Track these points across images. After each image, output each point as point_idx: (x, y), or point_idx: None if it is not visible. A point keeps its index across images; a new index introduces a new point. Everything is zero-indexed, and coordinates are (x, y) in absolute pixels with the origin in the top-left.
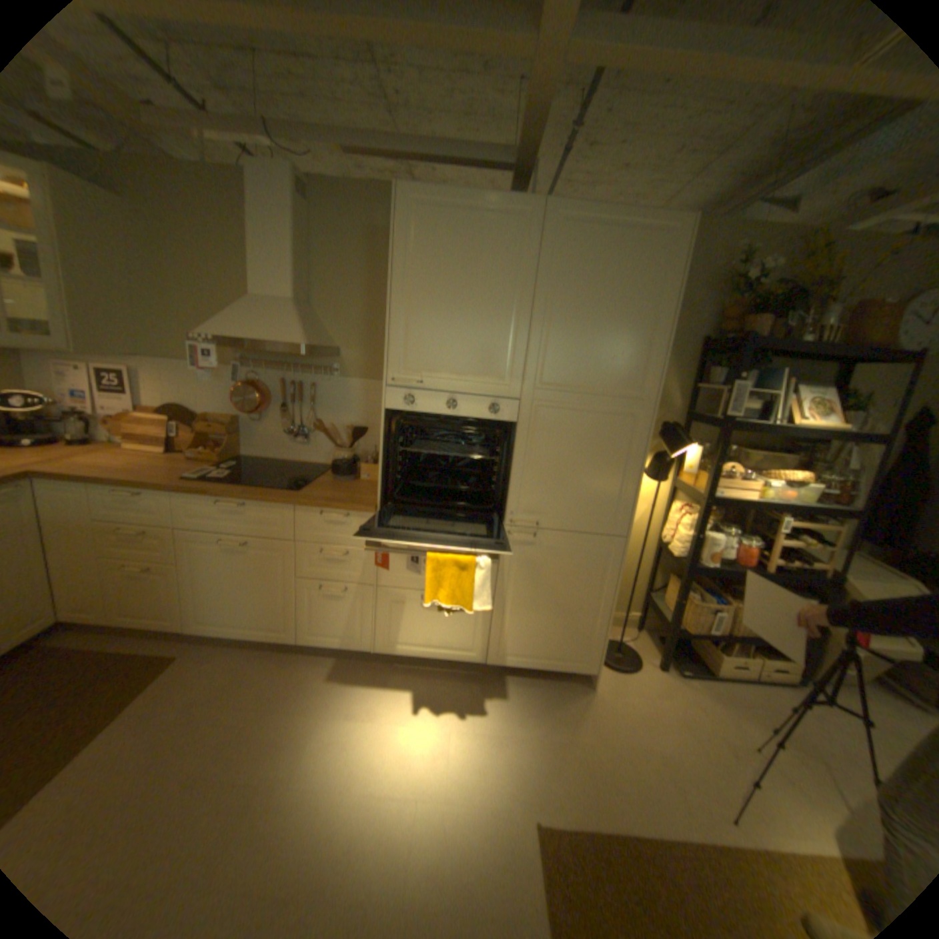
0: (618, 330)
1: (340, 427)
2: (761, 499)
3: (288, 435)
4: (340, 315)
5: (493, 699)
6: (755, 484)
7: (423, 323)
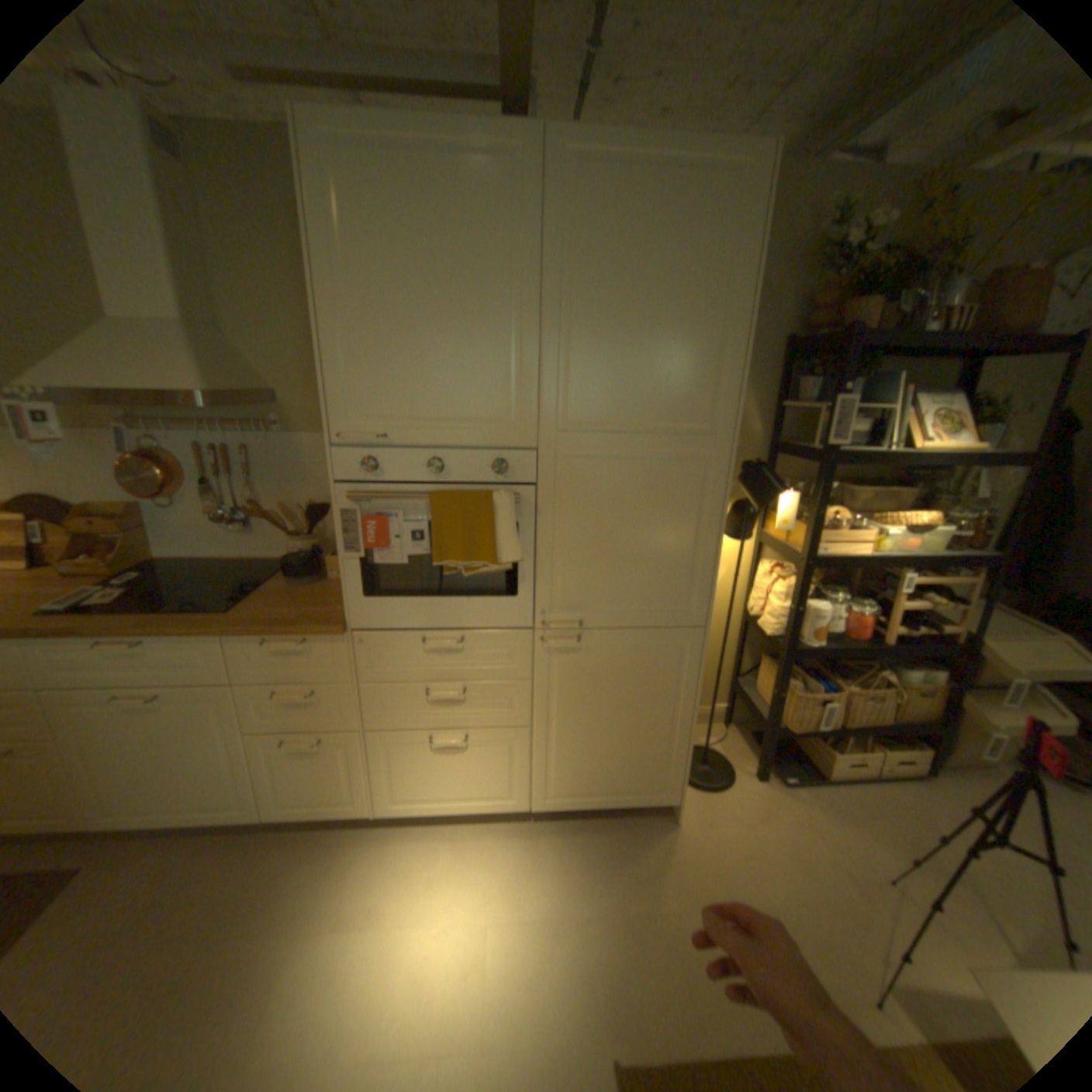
0: (672, 332)
1: (294, 504)
2: (876, 553)
3: (217, 522)
4: (268, 339)
5: (543, 861)
6: (867, 534)
7: (374, 342)
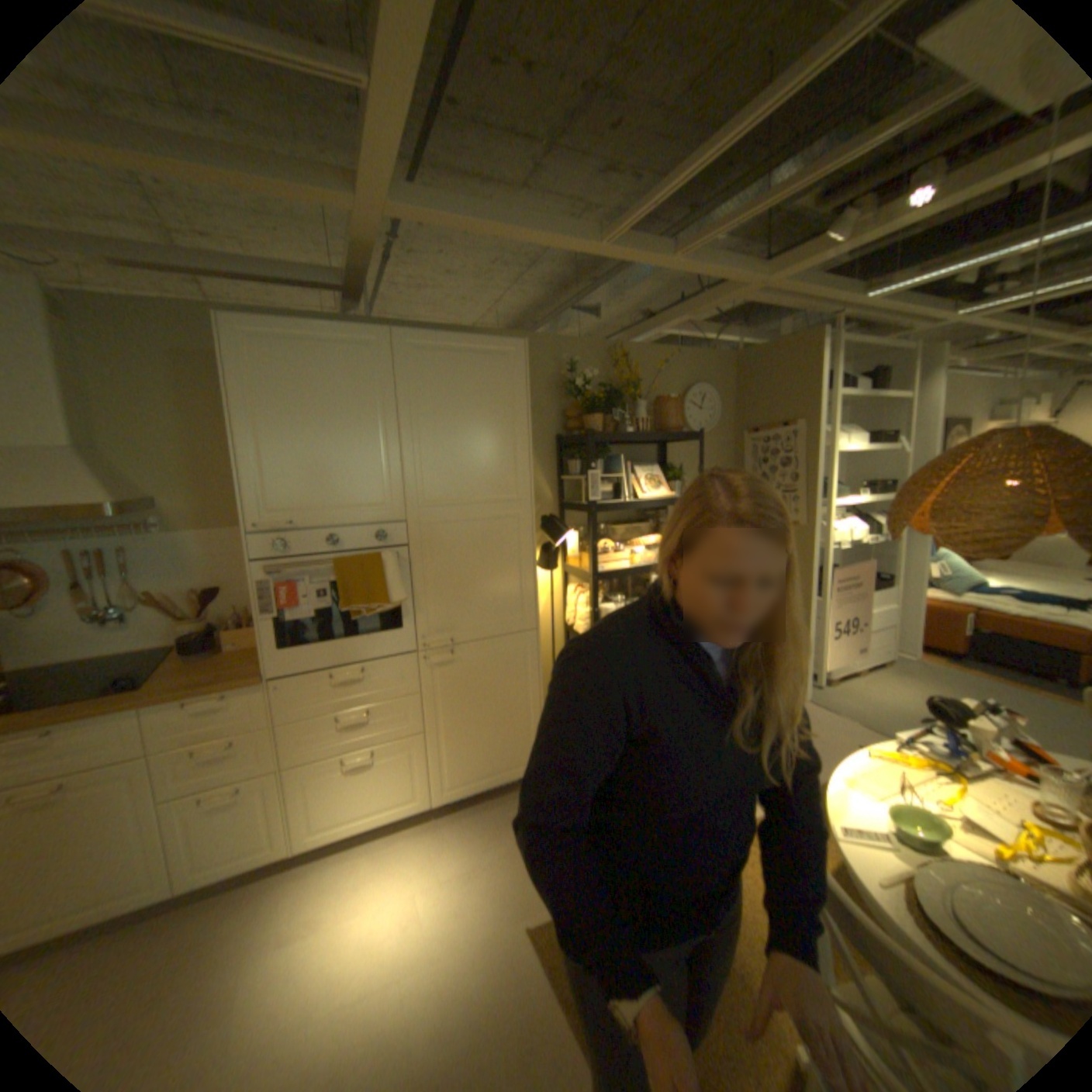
0: (484, 443)
1: (173, 595)
2: (631, 566)
3: (89, 623)
4: (146, 456)
5: (448, 842)
6: (623, 555)
7: (280, 459)
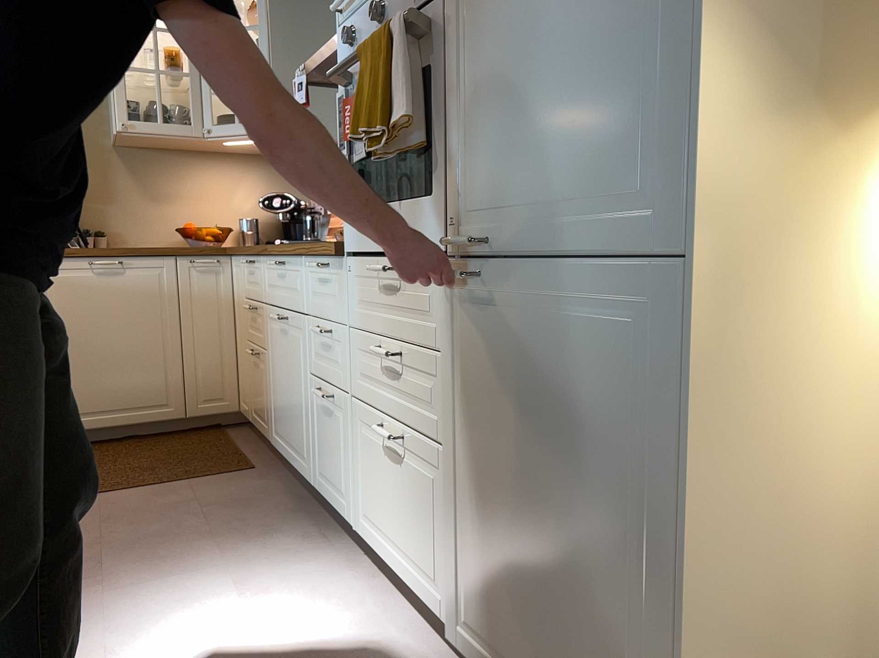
0: None
1: None
2: None
3: None
4: None
5: None
6: None
7: None
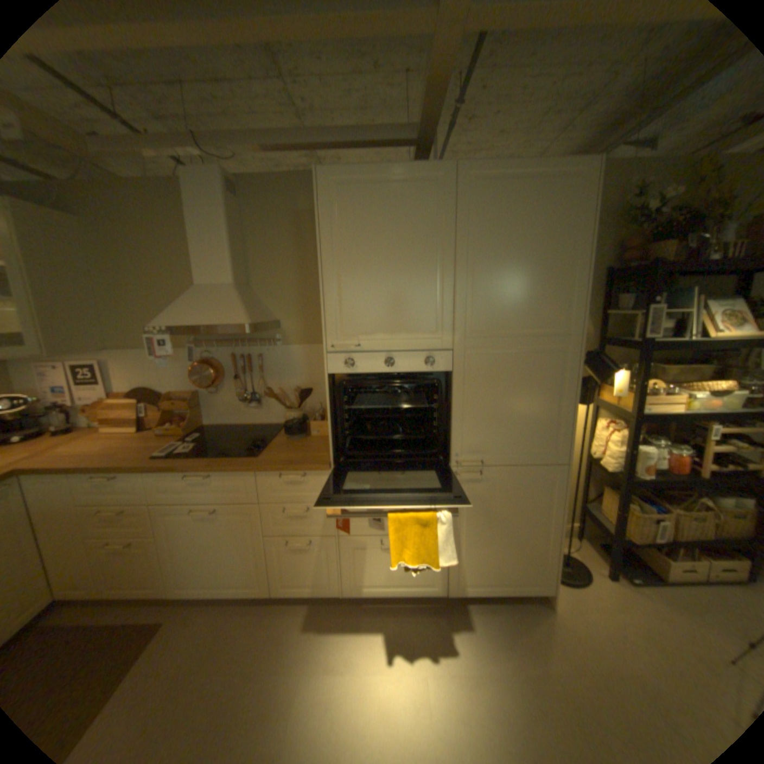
0: (539, 273)
1: (287, 389)
2: (688, 411)
3: (242, 401)
4: (277, 290)
5: (460, 633)
6: (680, 398)
7: (355, 291)
